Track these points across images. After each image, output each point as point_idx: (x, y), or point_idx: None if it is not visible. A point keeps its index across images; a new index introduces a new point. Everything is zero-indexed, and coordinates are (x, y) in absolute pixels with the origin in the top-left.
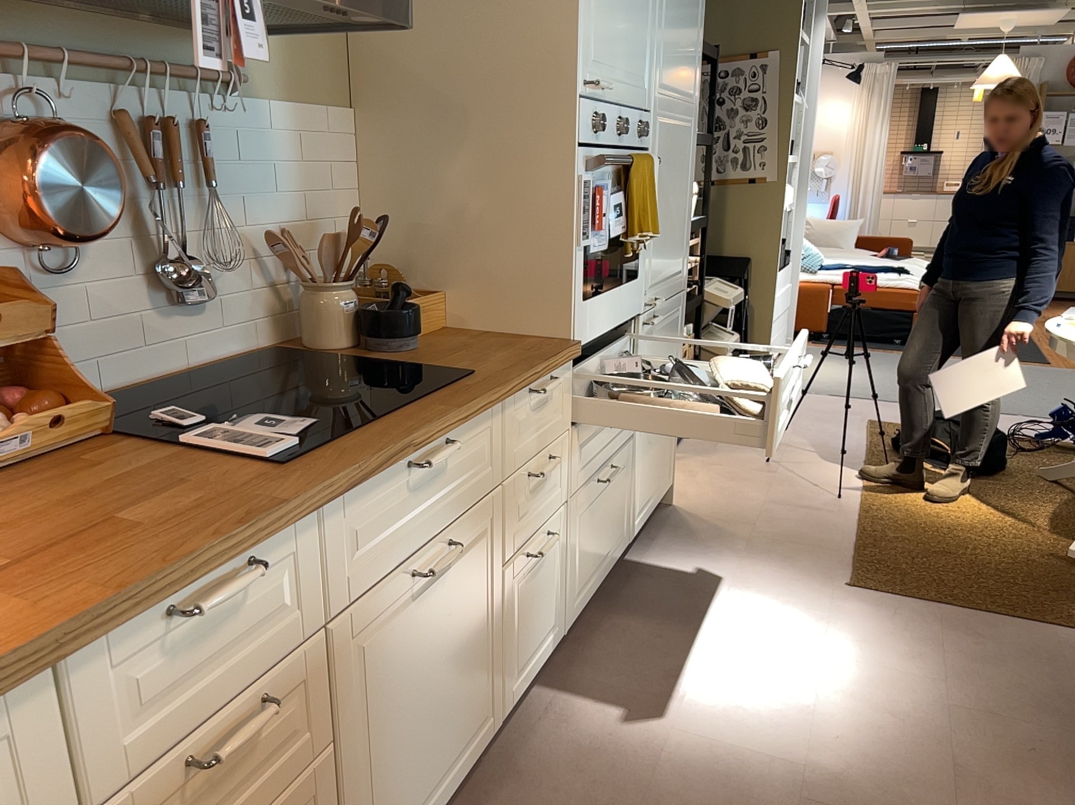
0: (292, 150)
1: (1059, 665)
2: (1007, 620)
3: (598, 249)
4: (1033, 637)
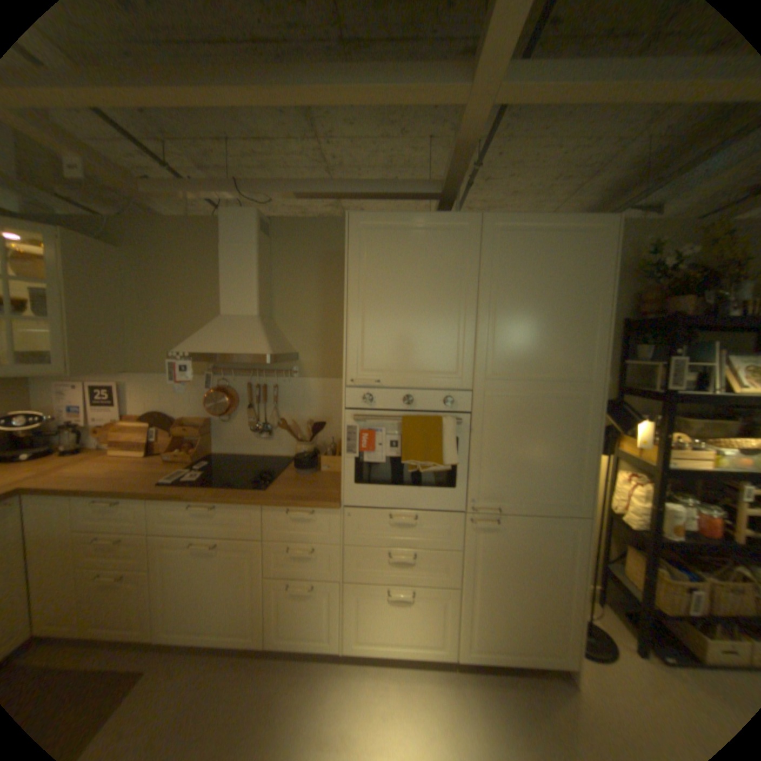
0: (317, 393)
1: None
2: None
3: (373, 460)
4: None
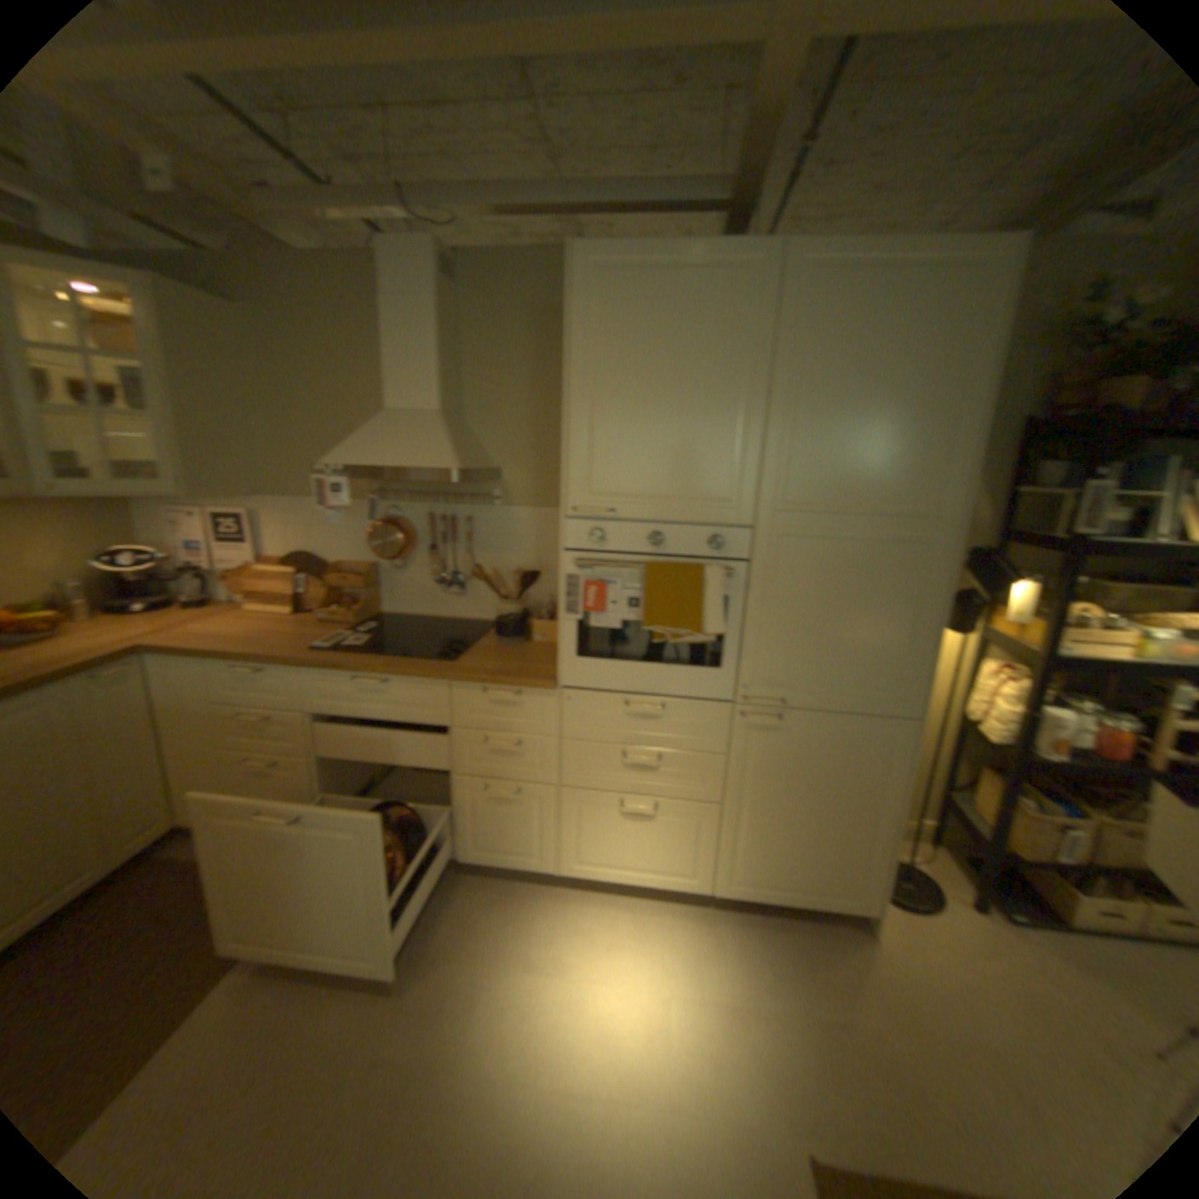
0: (532, 530)
1: None
2: None
3: (606, 626)
4: None
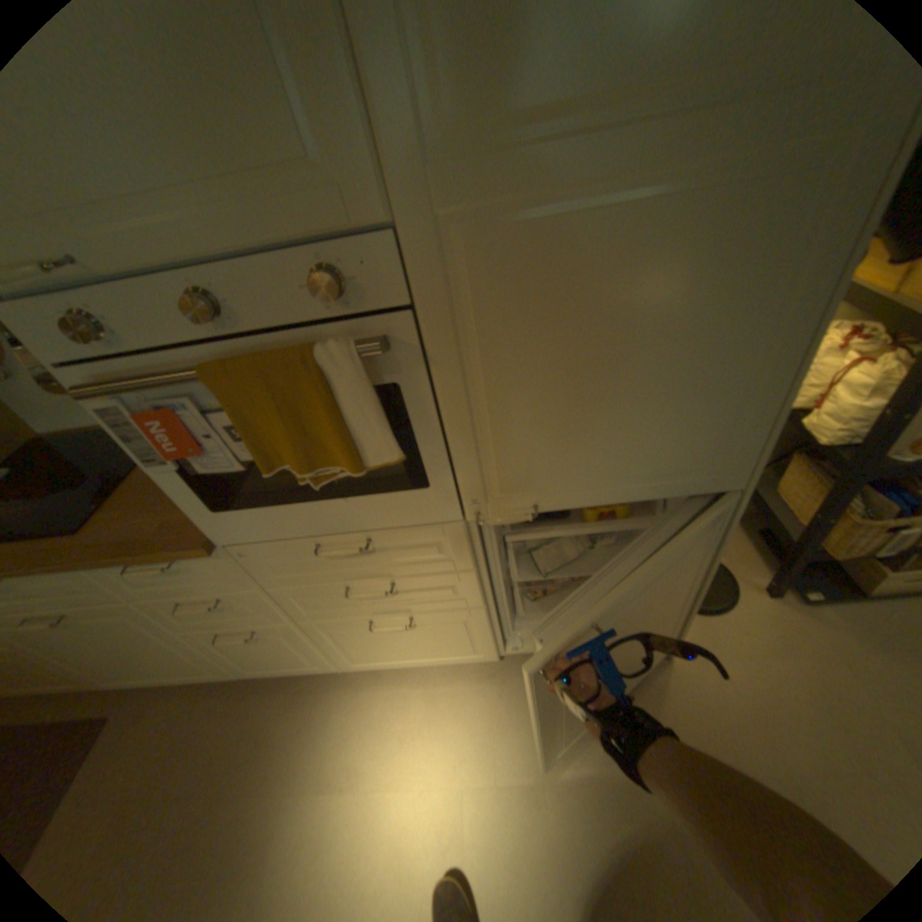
0: None
1: None
2: None
3: (216, 470)
4: None
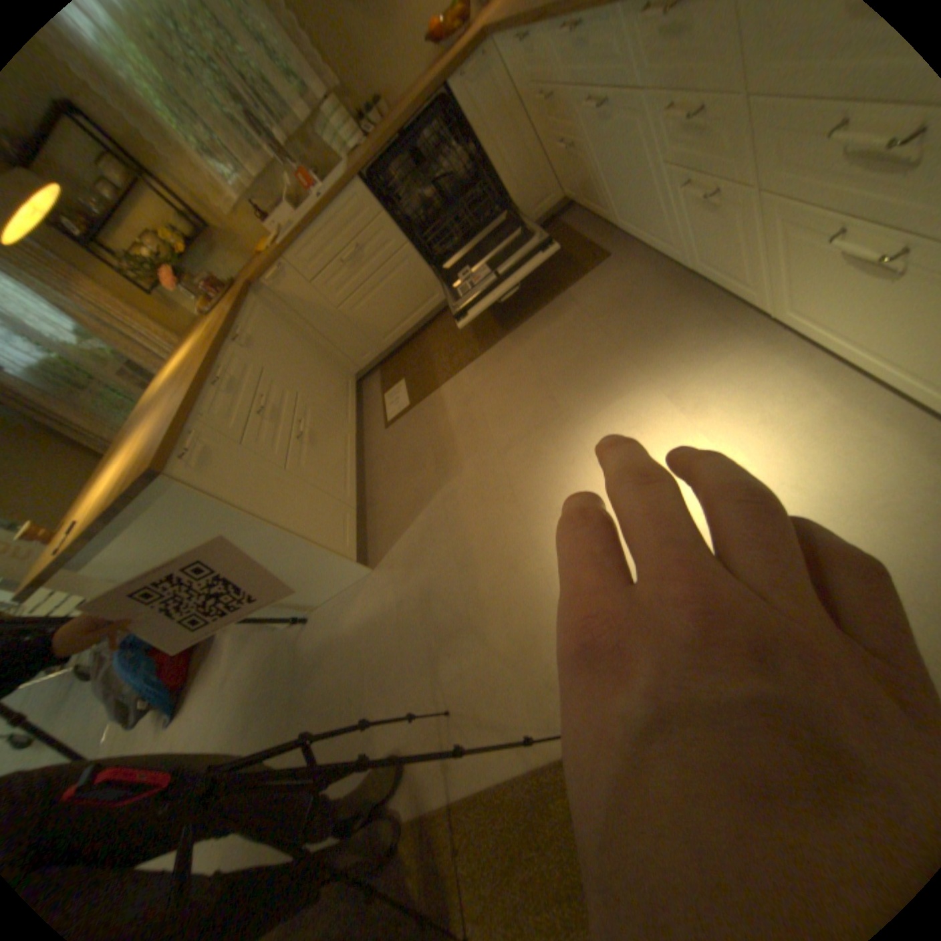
0: None
1: (489, 690)
2: (541, 762)
3: None
4: (513, 735)
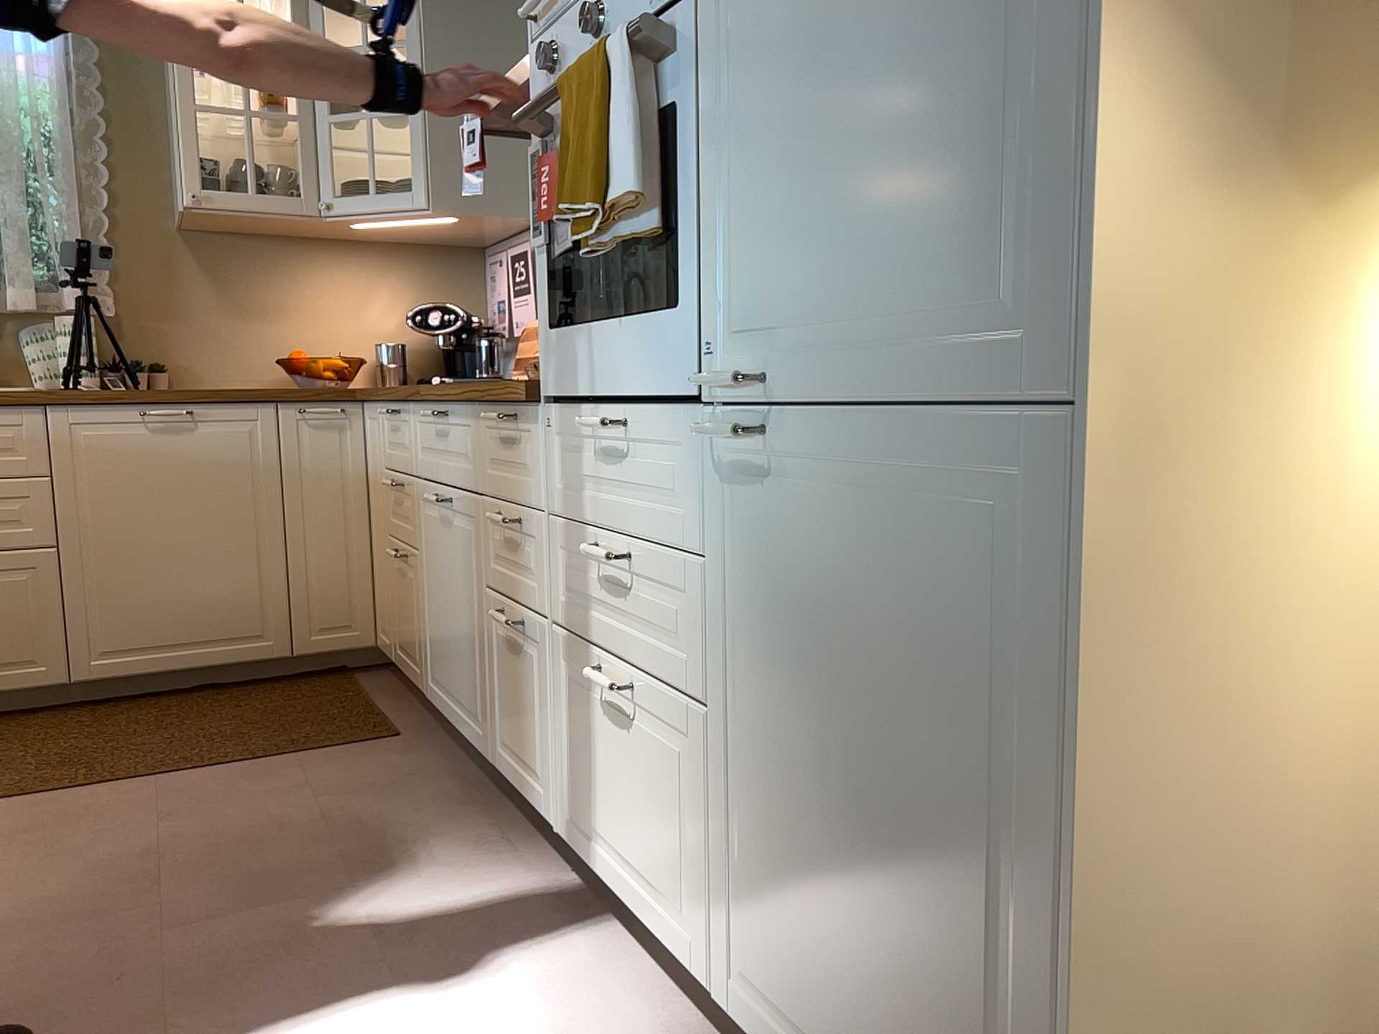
0: None
1: None
2: None
3: (567, 247)
4: None
